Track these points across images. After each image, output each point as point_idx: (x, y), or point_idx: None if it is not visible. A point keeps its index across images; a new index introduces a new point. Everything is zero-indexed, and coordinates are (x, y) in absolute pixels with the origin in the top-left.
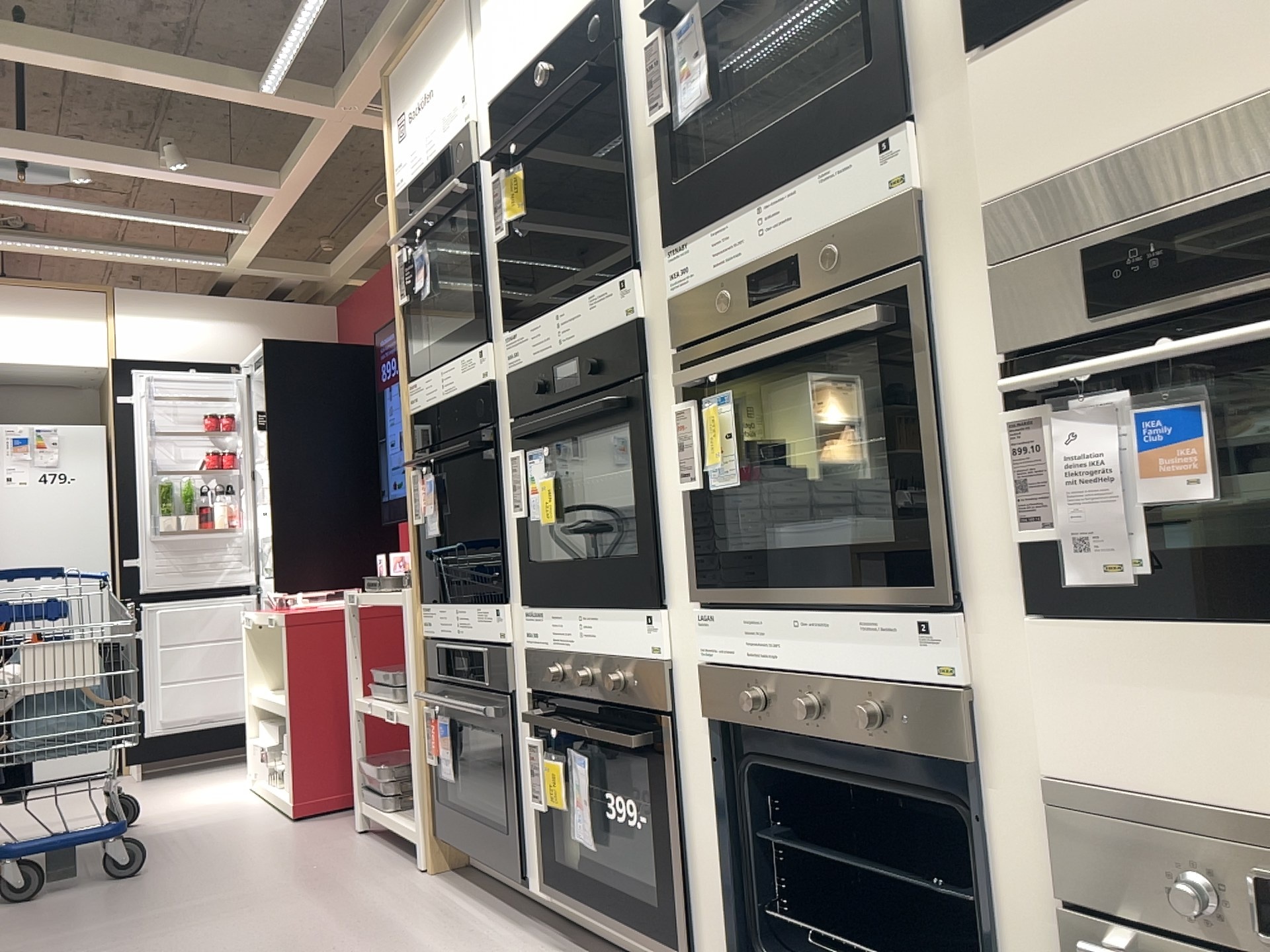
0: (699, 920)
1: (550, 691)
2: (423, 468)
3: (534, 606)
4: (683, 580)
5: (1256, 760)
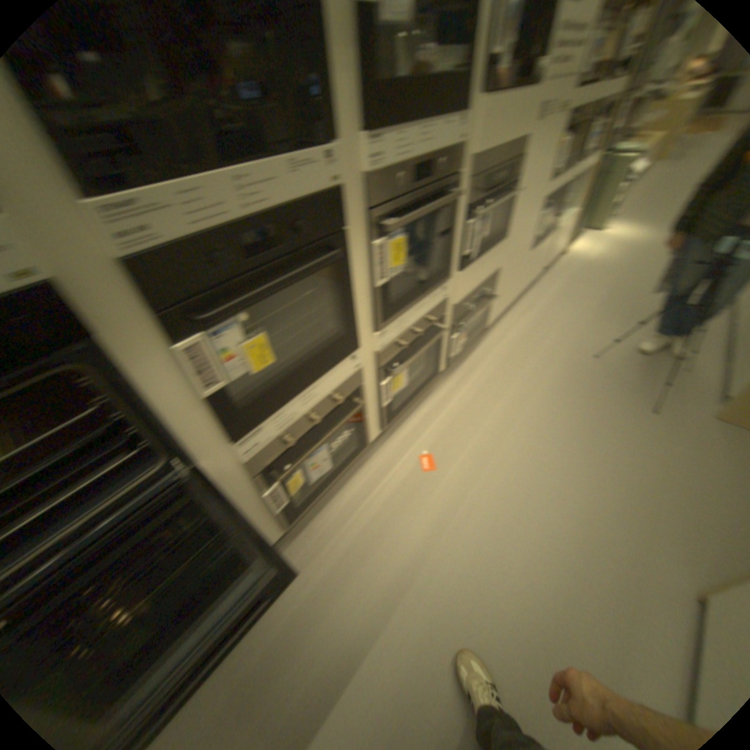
0: (367, 432)
1: (280, 453)
2: None
3: (251, 429)
4: (366, 328)
5: (478, 281)
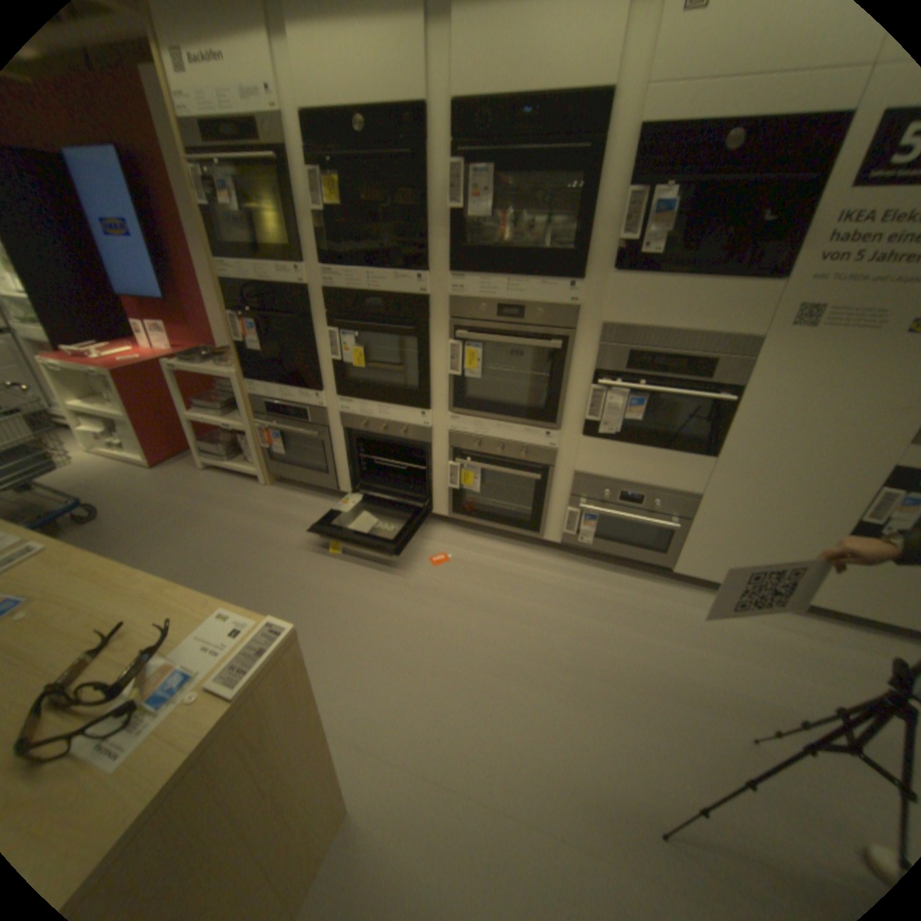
0: (434, 499)
1: (358, 431)
2: (233, 313)
3: (346, 399)
4: (441, 404)
5: (627, 472)
